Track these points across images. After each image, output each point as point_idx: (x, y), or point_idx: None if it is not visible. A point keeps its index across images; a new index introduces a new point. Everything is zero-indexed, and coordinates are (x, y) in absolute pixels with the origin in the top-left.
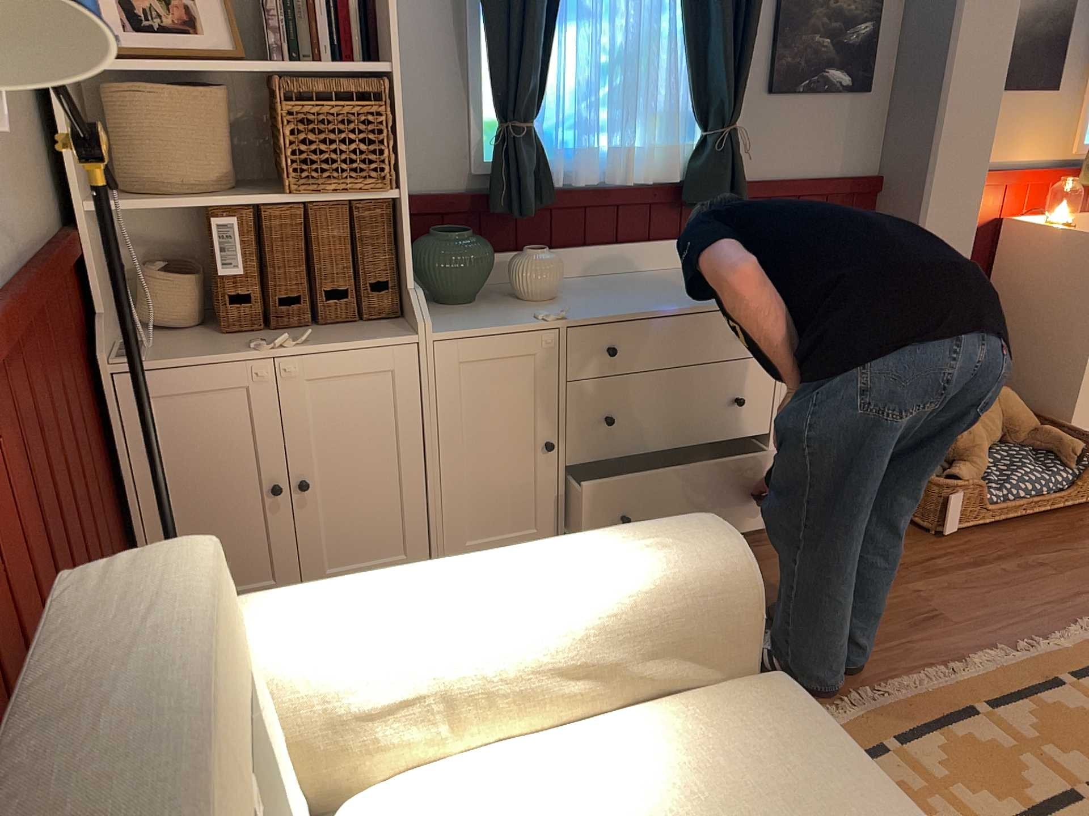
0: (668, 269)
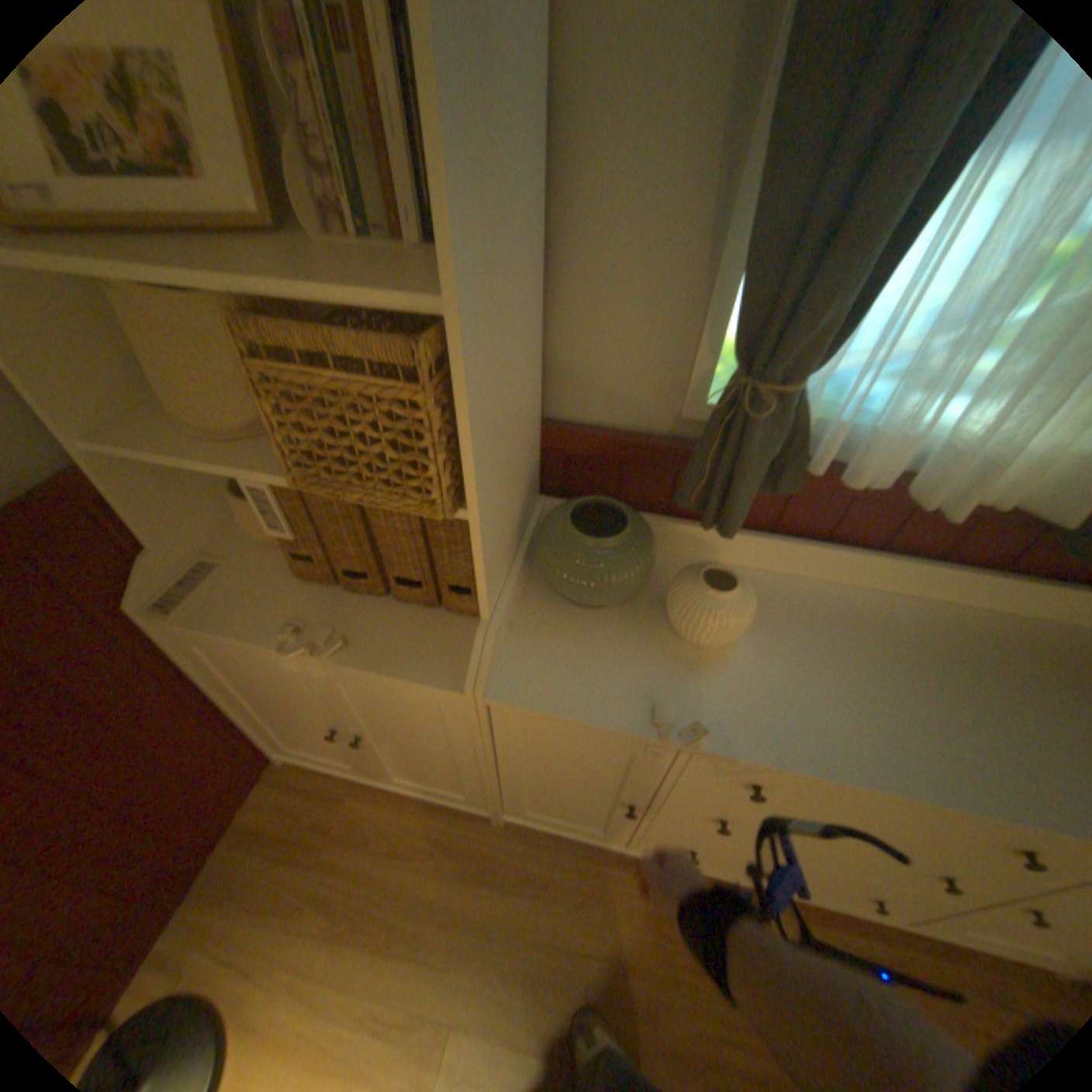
0: (955, 605)
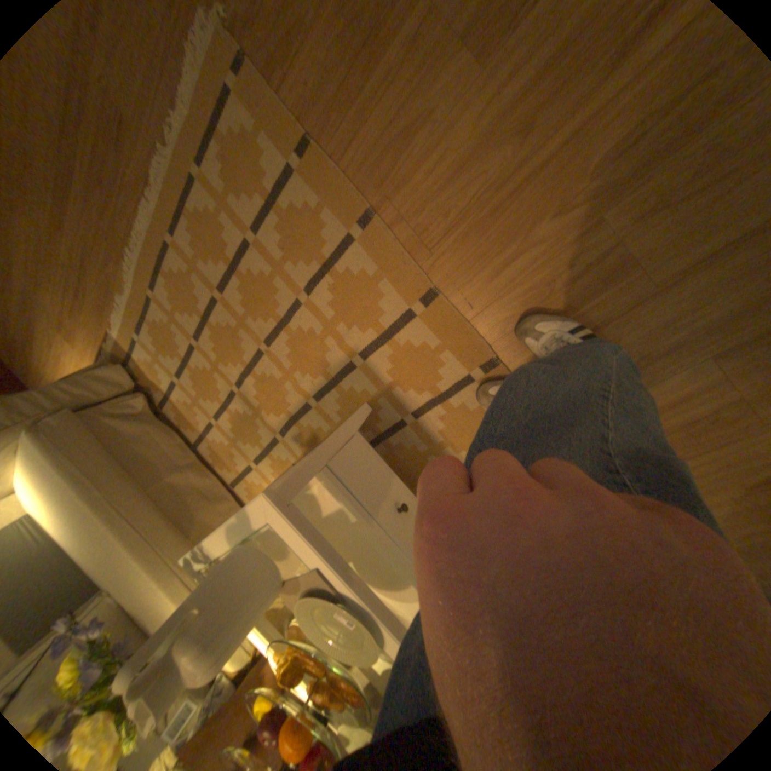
0: None
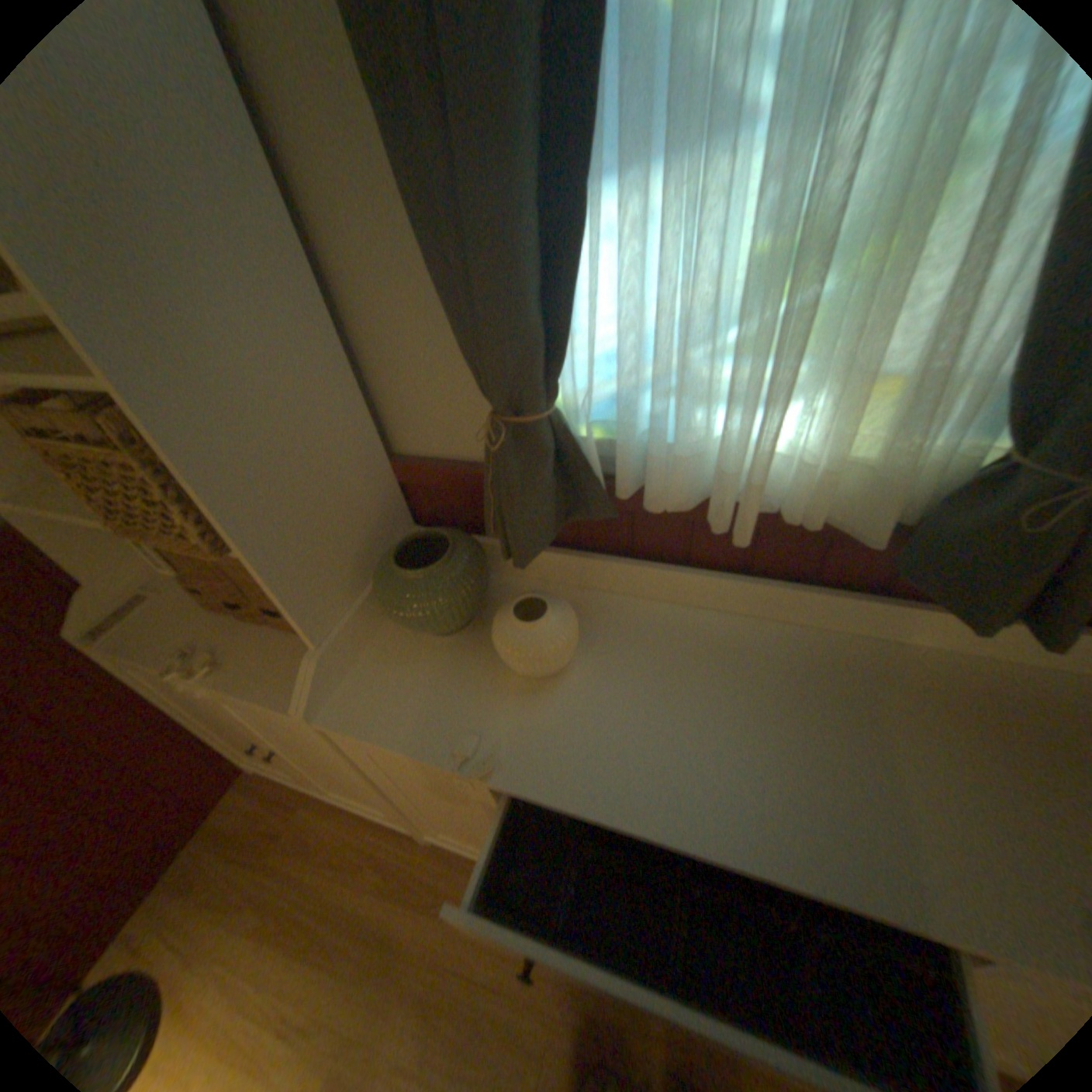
0: (834, 633)
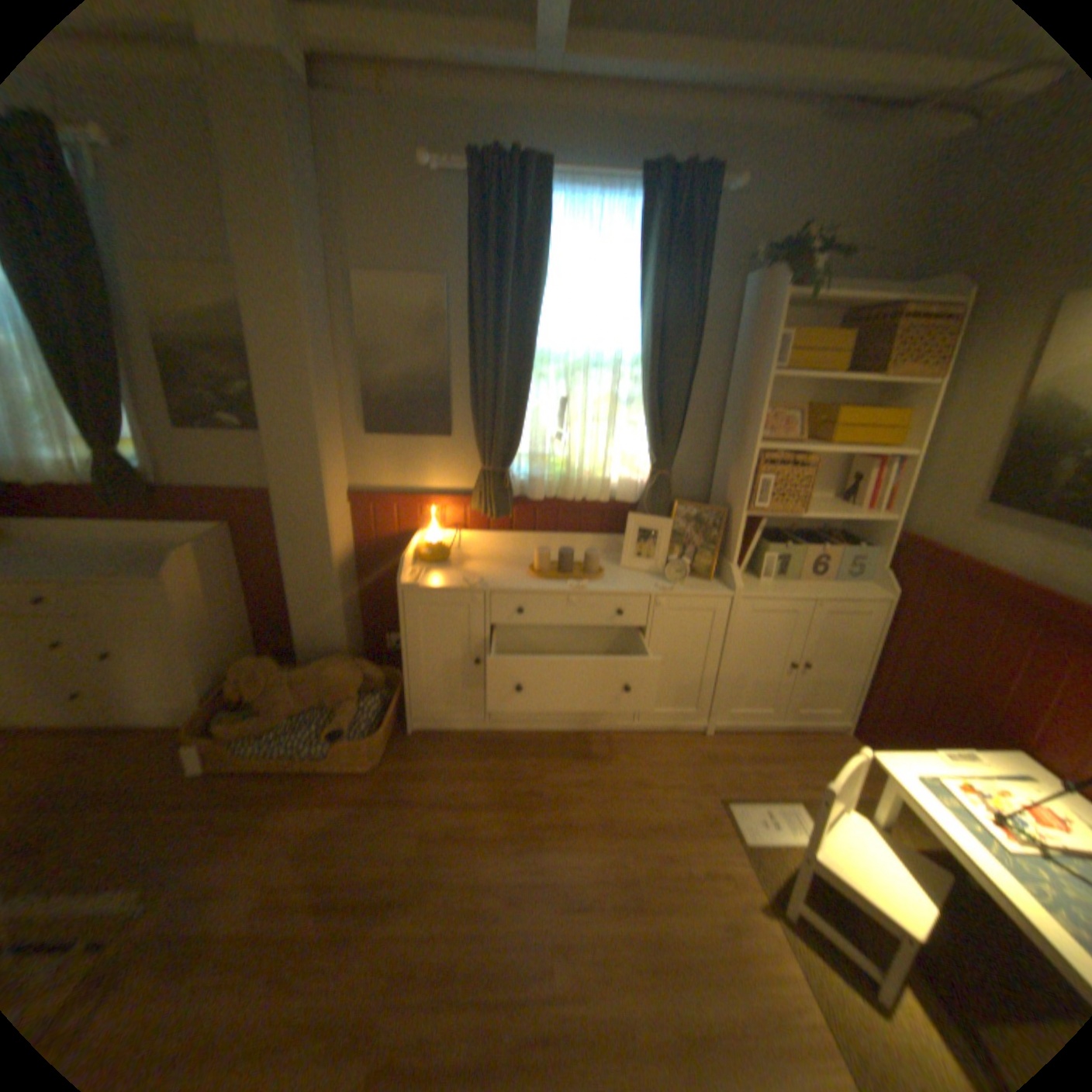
0: (111, 543)
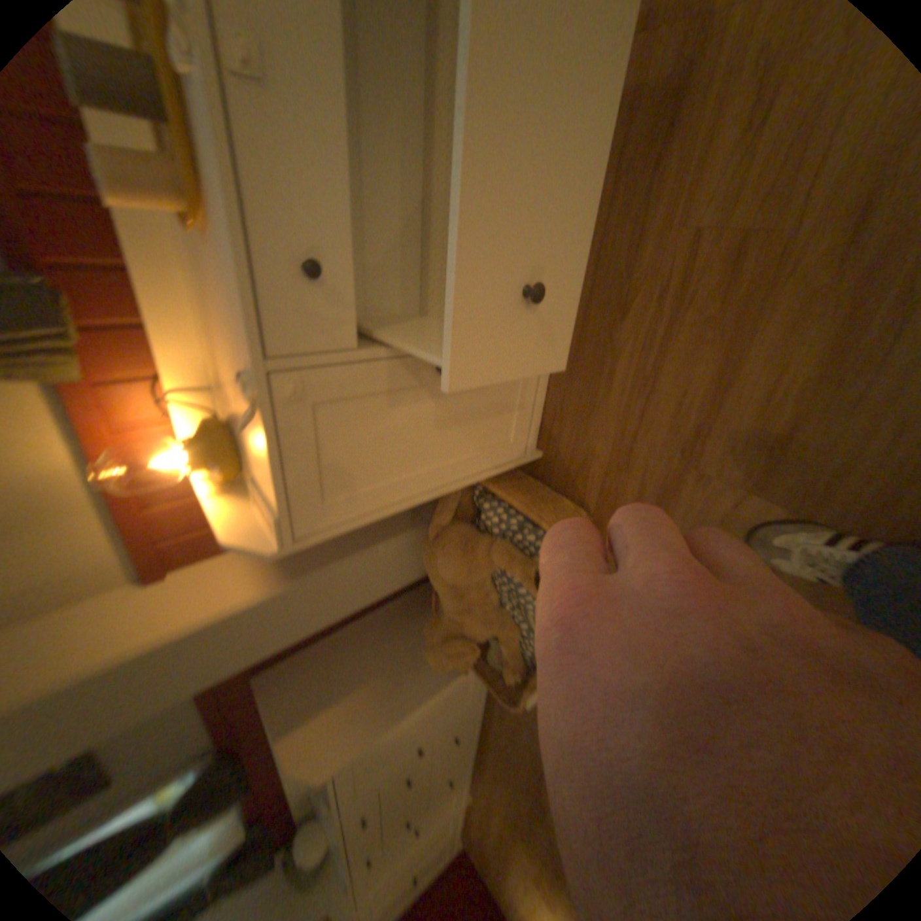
0: None
